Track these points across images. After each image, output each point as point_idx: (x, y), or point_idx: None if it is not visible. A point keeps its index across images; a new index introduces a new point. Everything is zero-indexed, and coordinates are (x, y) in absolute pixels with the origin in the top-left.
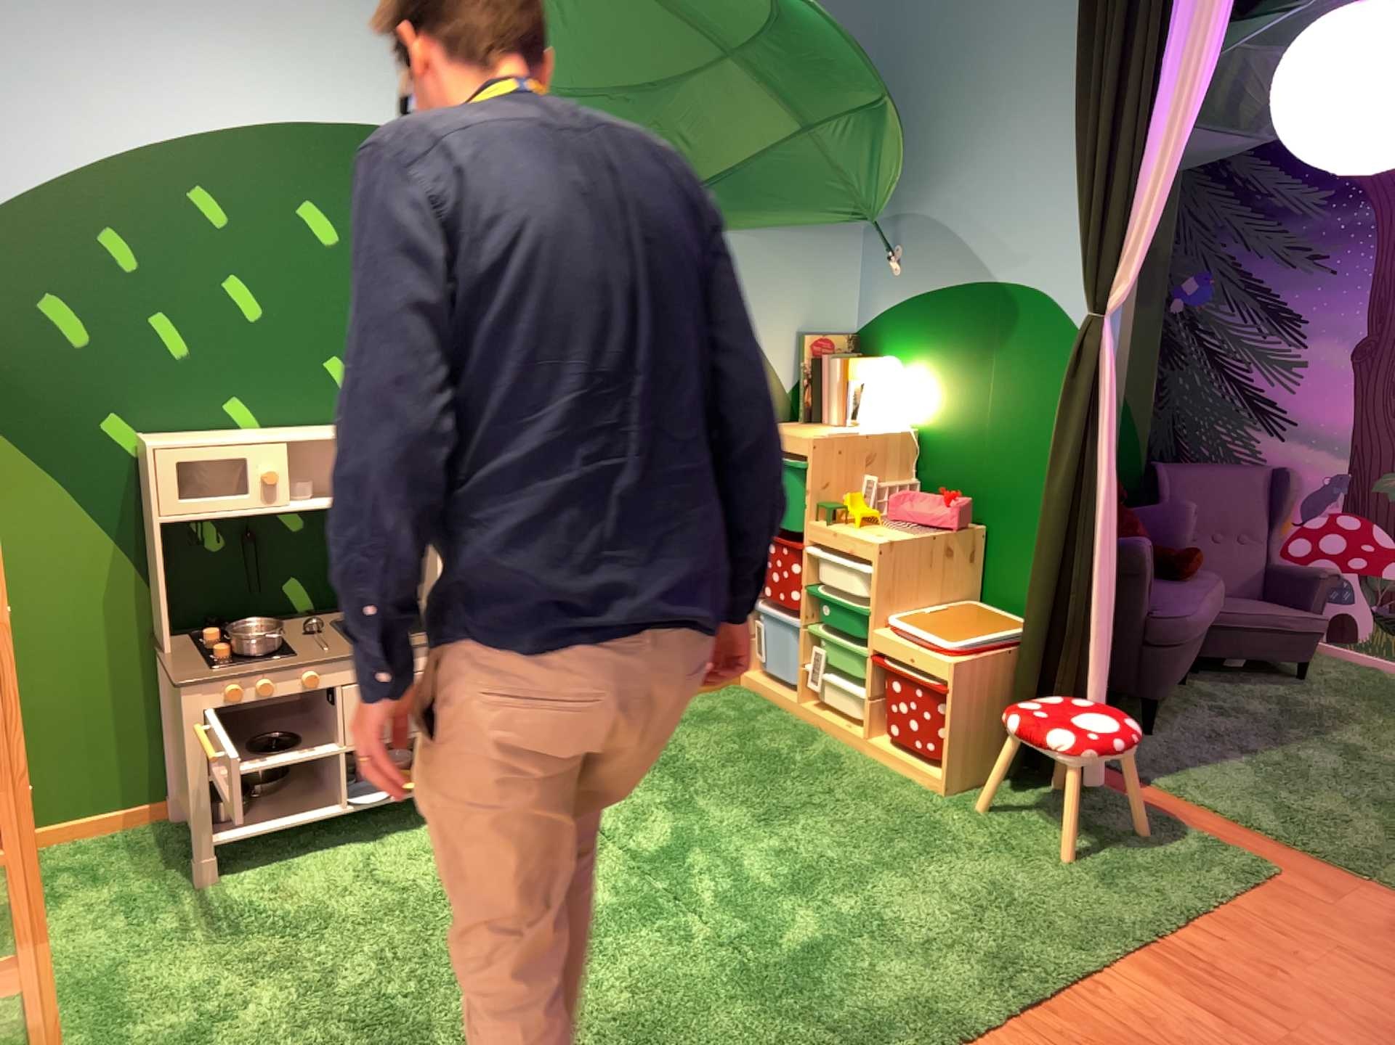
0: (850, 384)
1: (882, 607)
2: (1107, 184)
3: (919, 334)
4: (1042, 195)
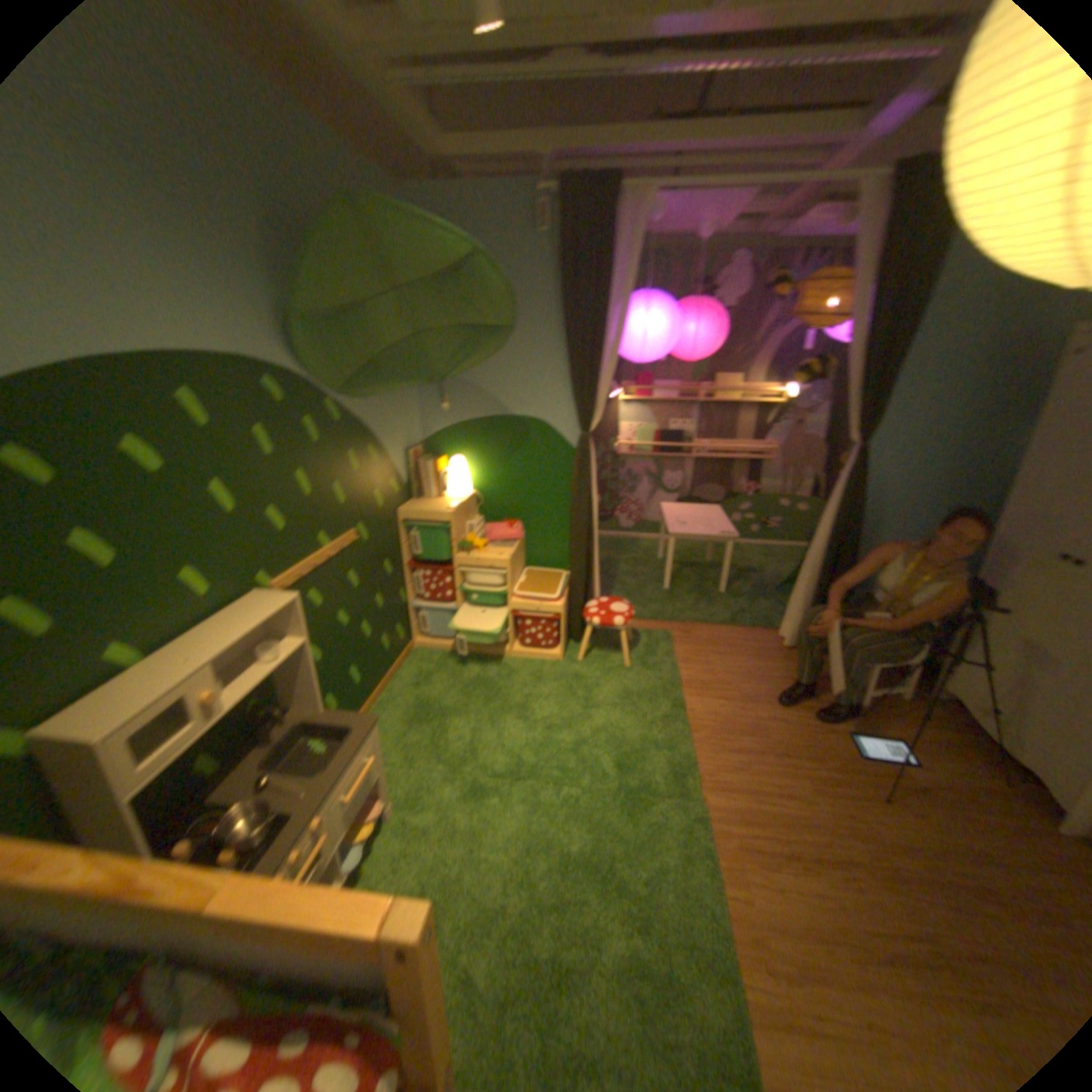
0: (438, 477)
1: (510, 590)
2: (588, 376)
3: (465, 444)
4: (534, 374)
